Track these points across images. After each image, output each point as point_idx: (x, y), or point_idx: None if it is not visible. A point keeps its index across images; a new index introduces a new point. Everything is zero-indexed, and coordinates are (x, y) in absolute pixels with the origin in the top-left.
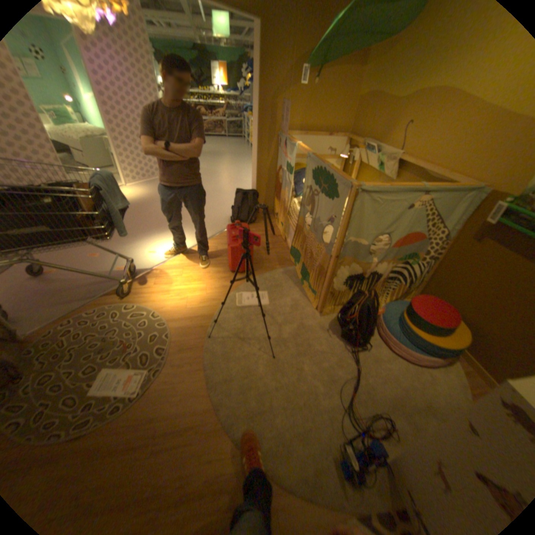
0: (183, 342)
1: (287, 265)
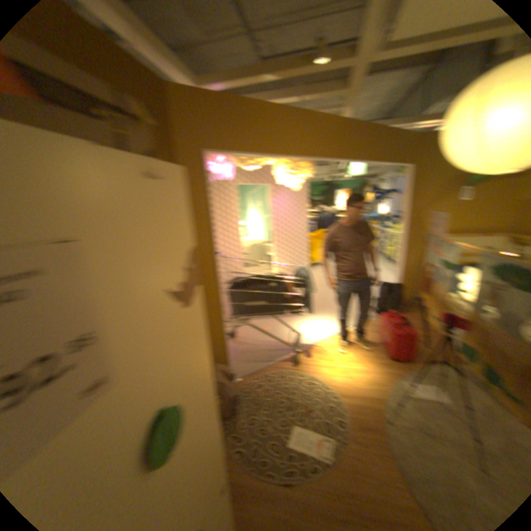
0: (363, 422)
1: (459, 364)
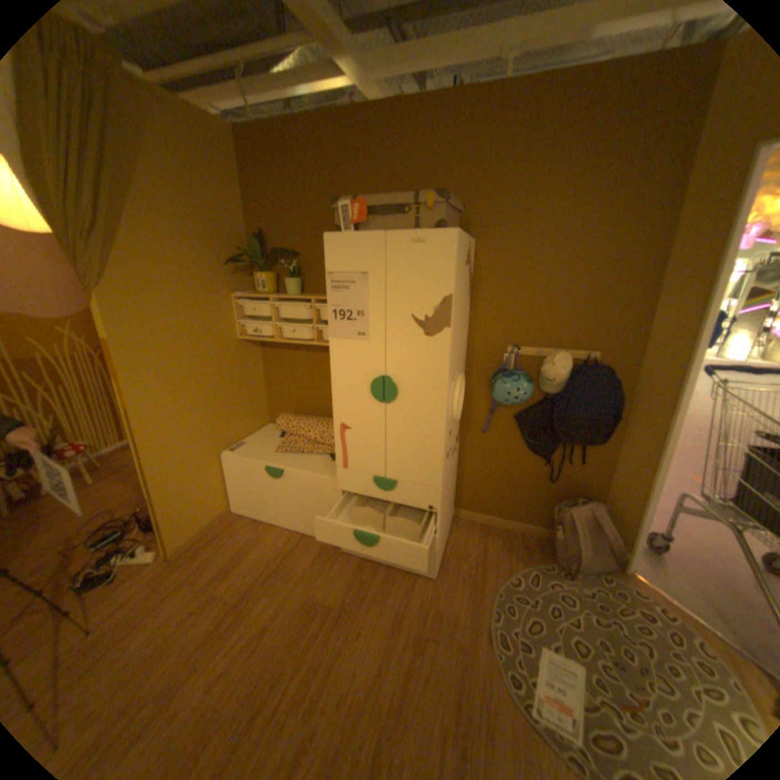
0: None
1: None
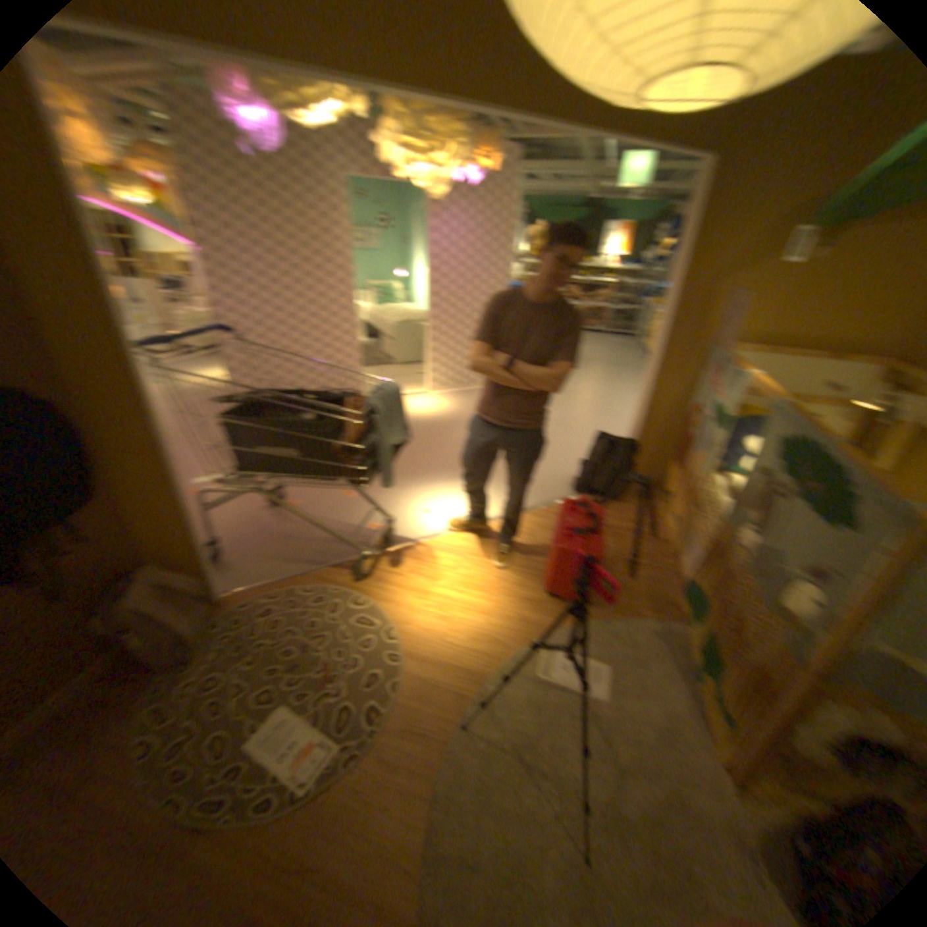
0: (413, 716)
1: (671, 618)
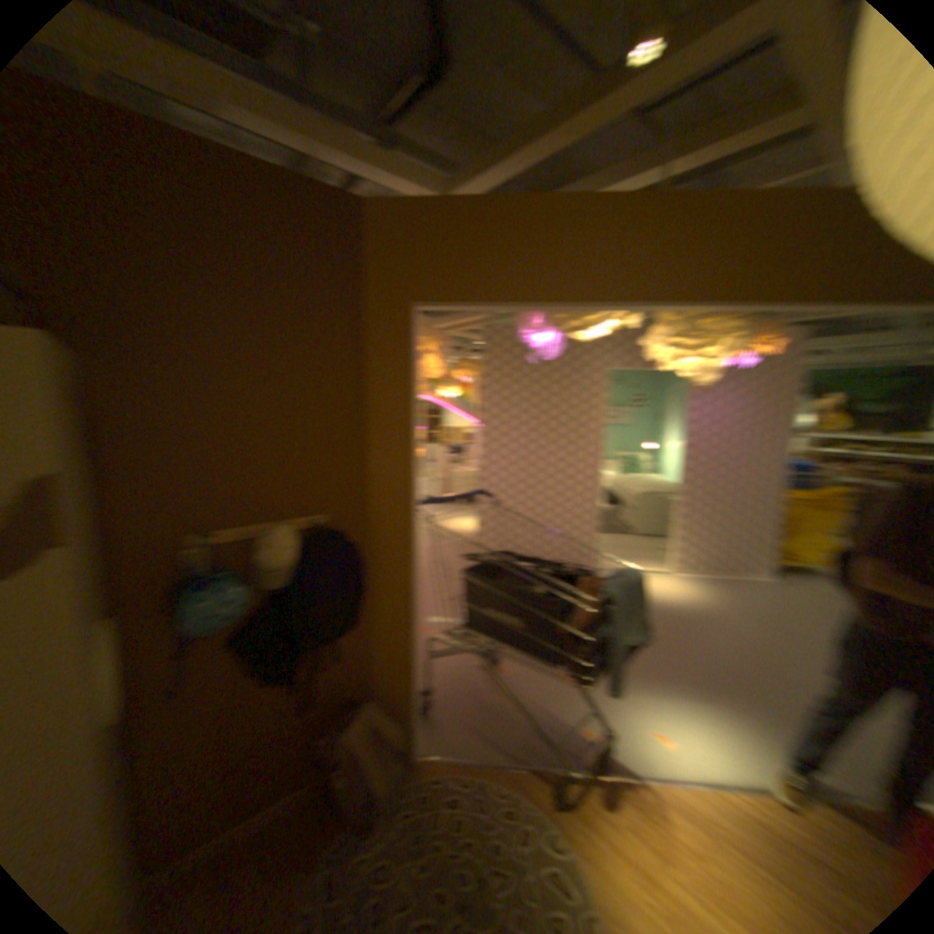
0: None
1: None
